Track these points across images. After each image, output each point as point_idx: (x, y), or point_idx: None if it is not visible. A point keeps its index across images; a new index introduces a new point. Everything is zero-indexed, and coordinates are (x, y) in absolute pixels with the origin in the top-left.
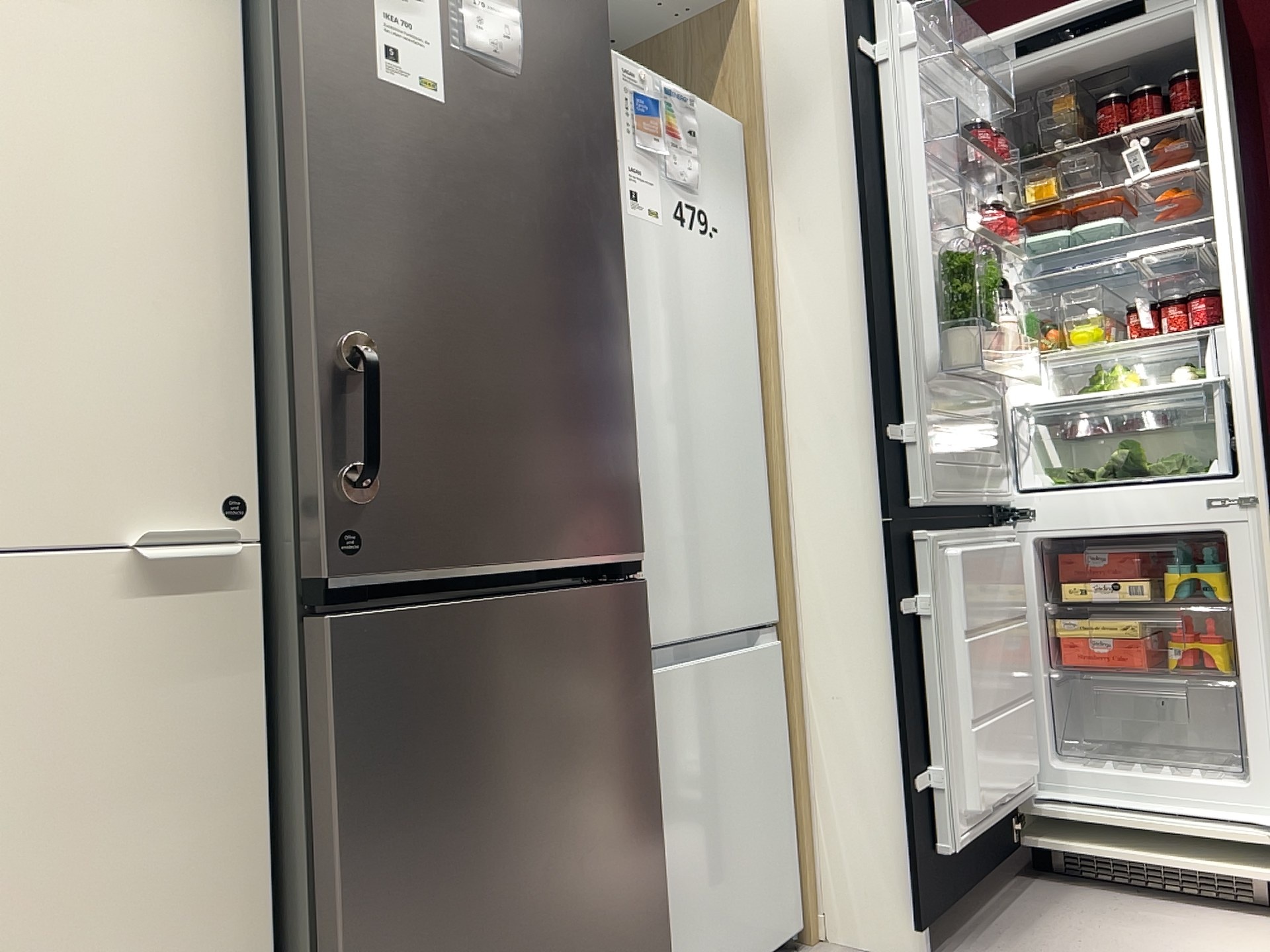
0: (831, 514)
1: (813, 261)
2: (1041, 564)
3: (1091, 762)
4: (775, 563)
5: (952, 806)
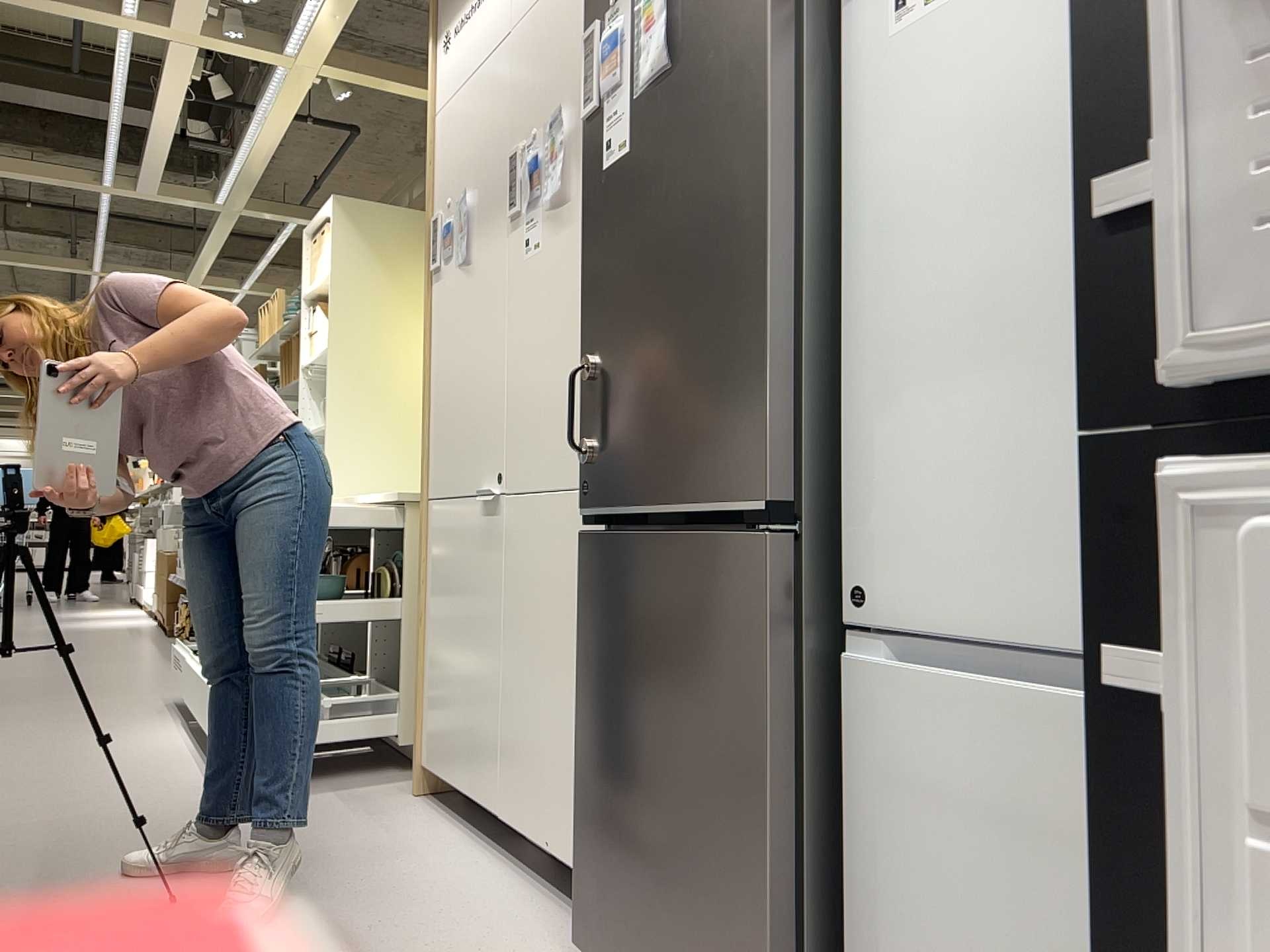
0: None
1: None
2: None
3: None
4: None
5: None
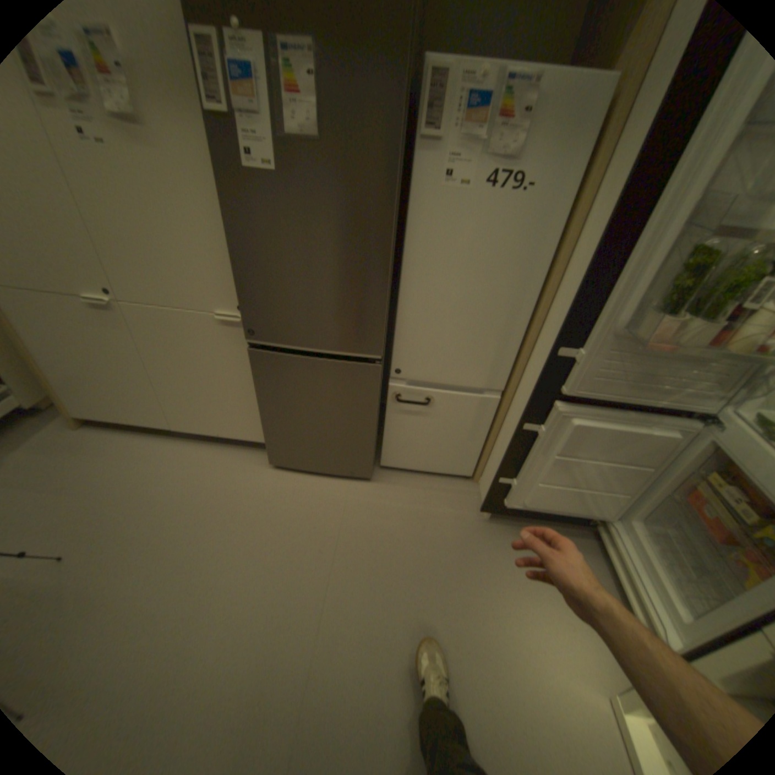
0: (538, 365)
1: (603, 216)
2: (713, 453)
3: (658, 539)
4: (515, 367)
5: (514, 496)
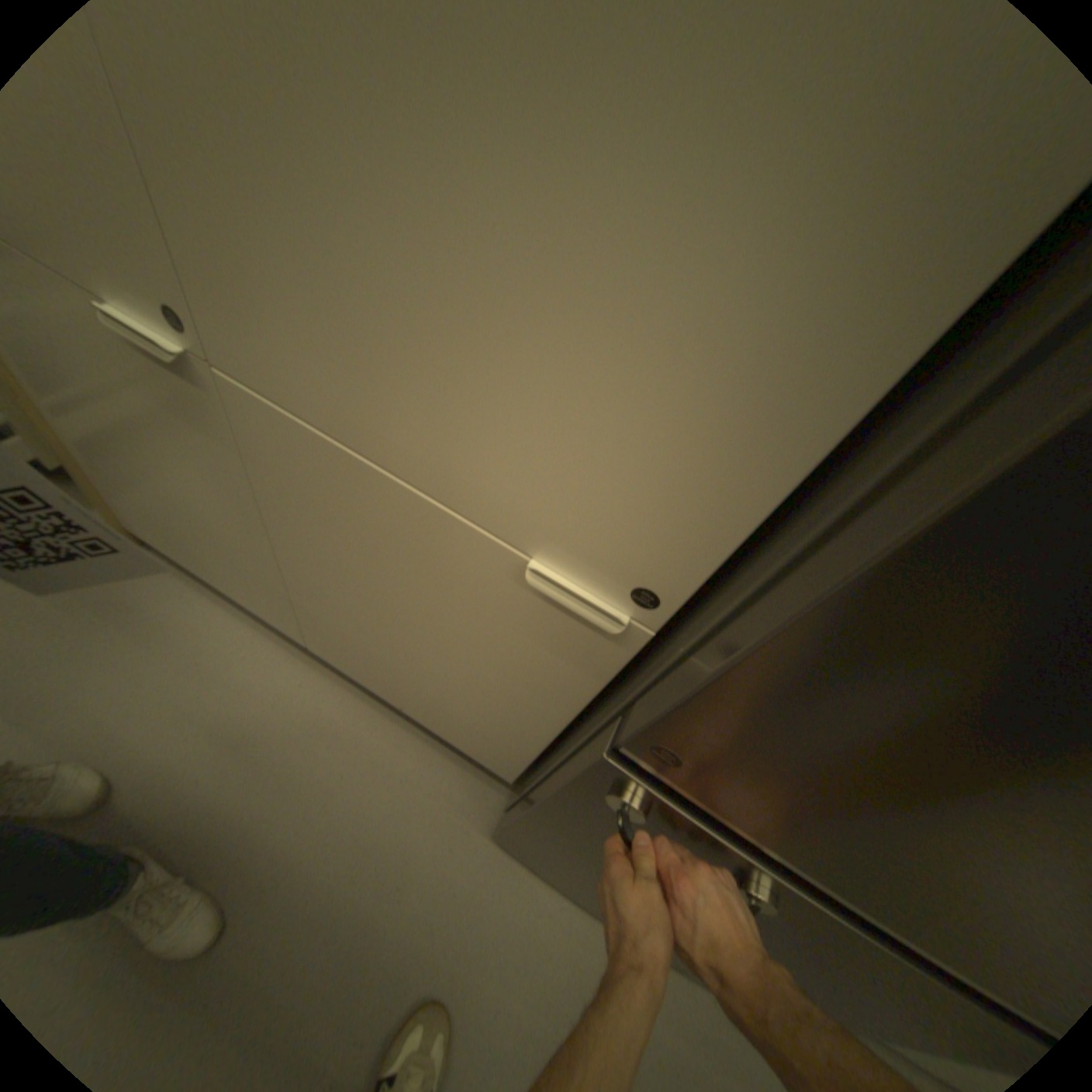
0: None
1: None
2: None
3: None
4: None
5: None
